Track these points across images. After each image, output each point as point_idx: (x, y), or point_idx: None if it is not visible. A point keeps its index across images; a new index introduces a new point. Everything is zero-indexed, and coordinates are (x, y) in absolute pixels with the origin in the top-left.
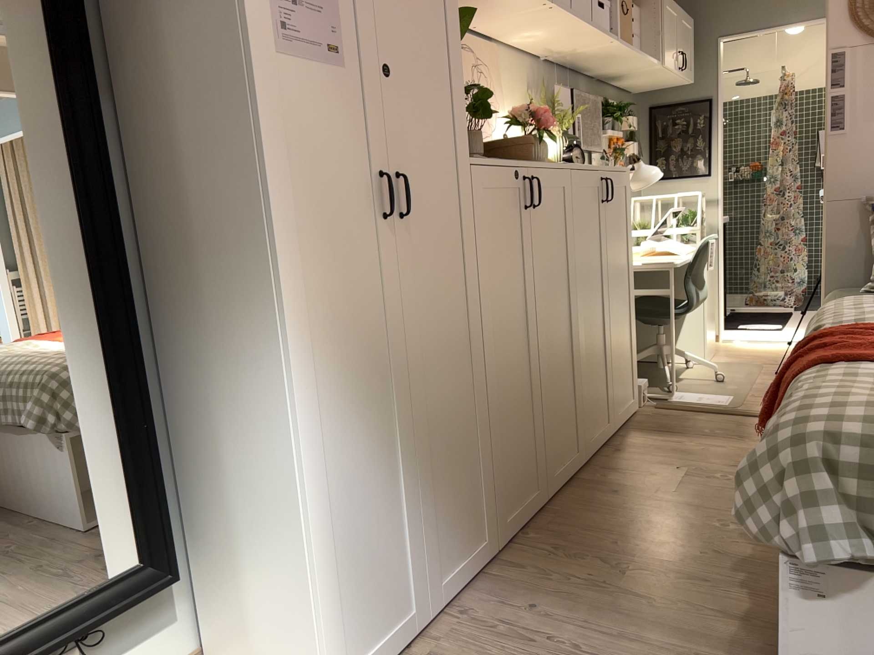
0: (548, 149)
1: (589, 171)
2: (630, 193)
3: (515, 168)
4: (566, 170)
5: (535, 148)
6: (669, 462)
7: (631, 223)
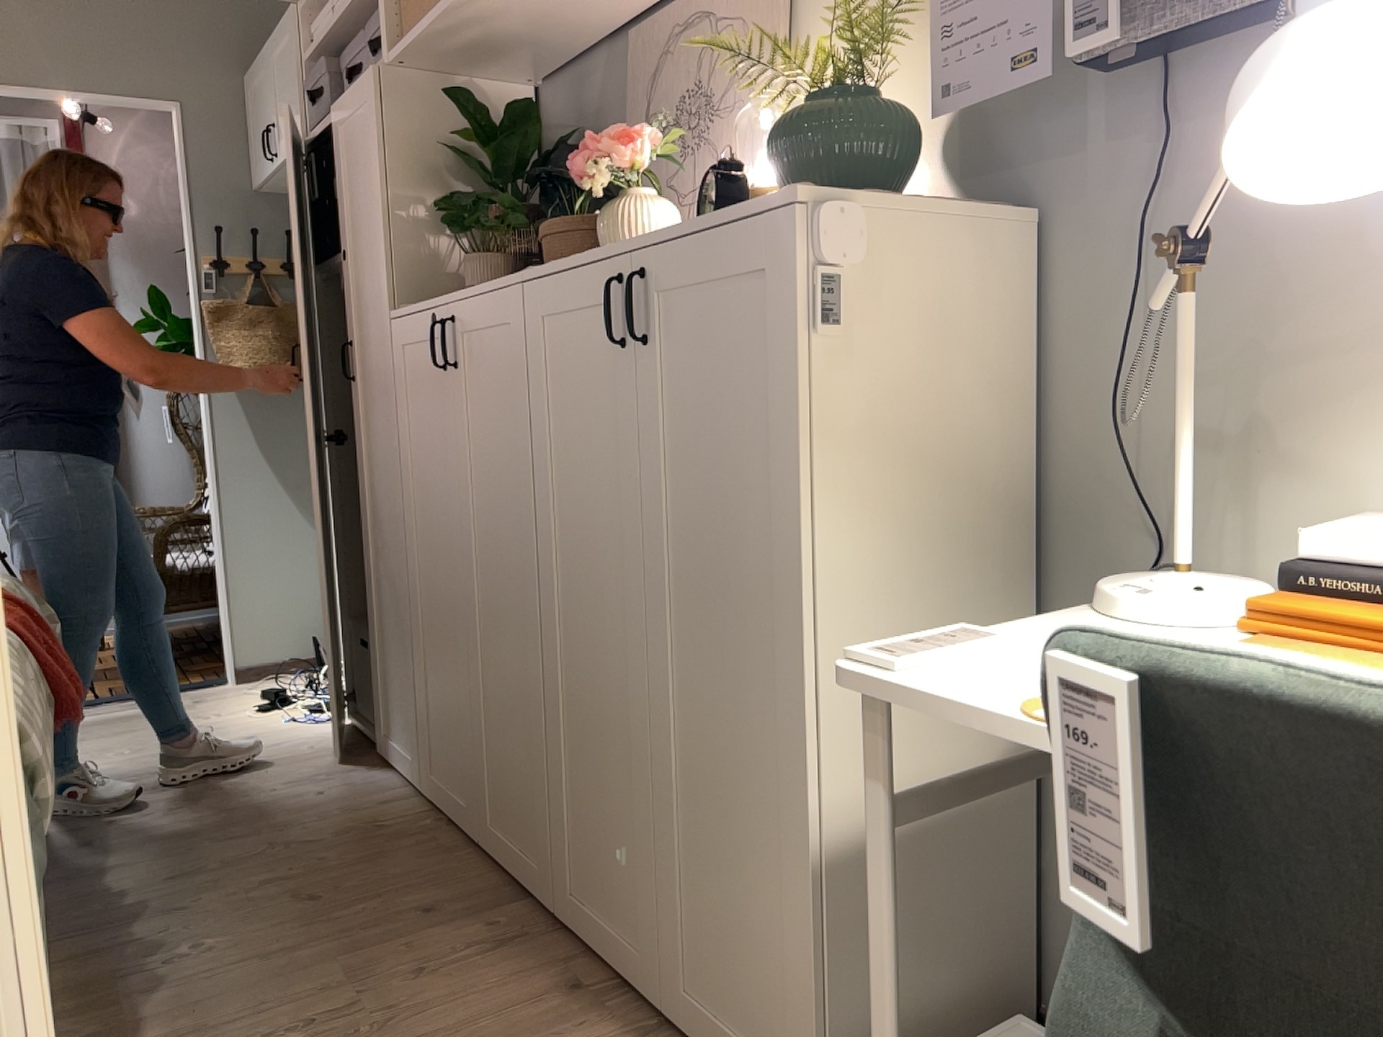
0: (618, 222)
1: (571, 272)
2: (799, 297)
3: (429, 312)
4: (508, 289)
5: (600, 230)
6: (435, 1025)
7: (796, 424)
